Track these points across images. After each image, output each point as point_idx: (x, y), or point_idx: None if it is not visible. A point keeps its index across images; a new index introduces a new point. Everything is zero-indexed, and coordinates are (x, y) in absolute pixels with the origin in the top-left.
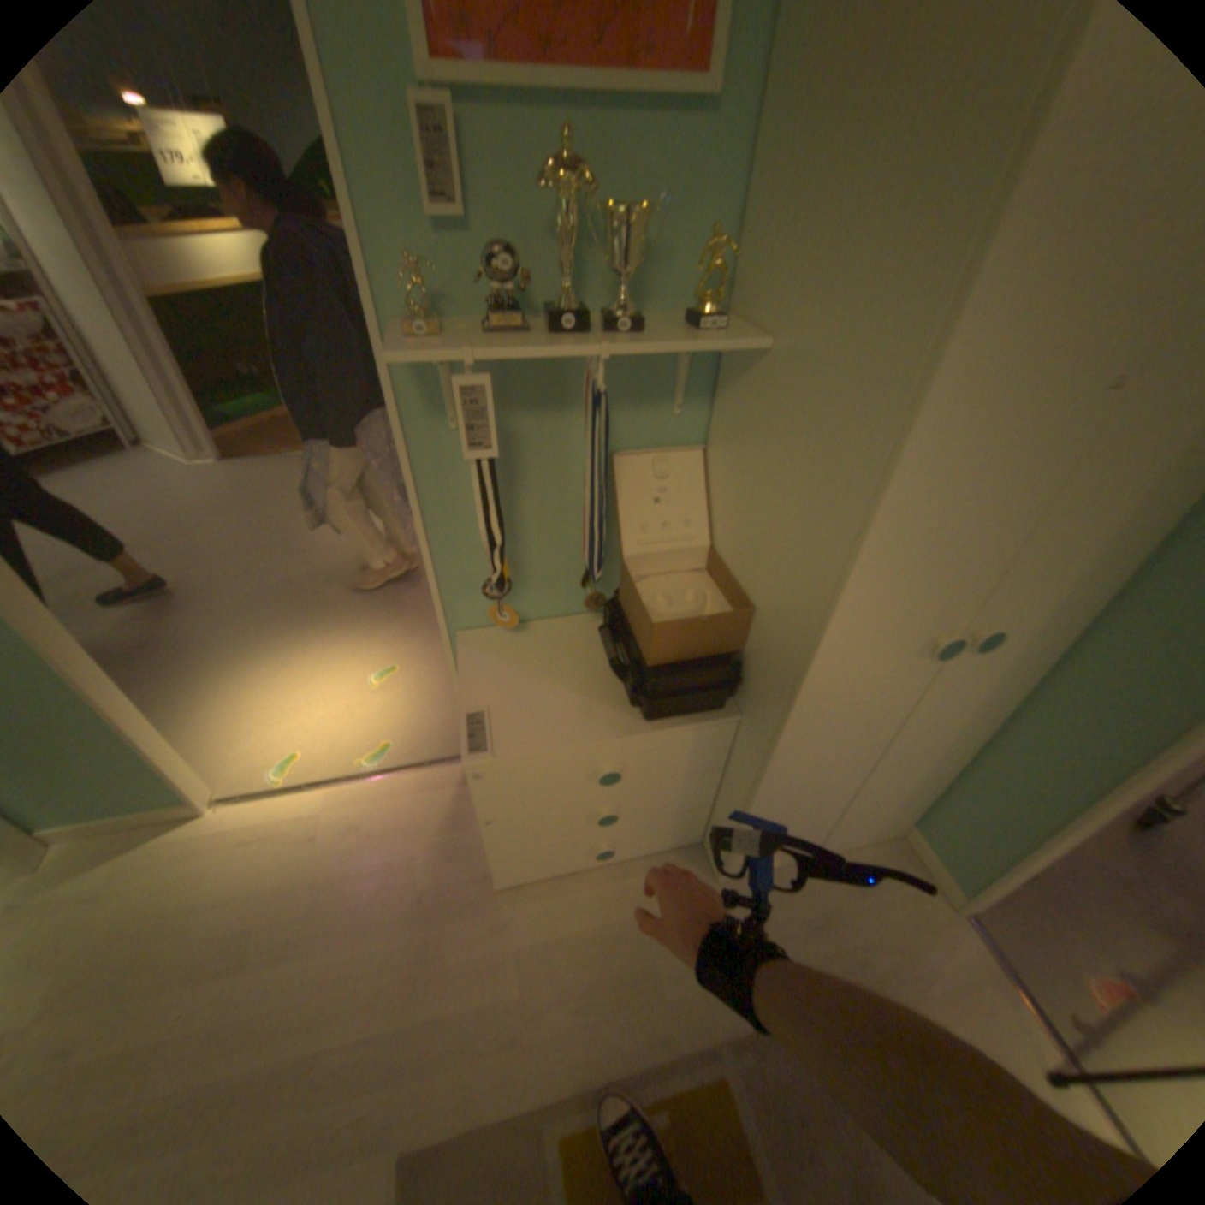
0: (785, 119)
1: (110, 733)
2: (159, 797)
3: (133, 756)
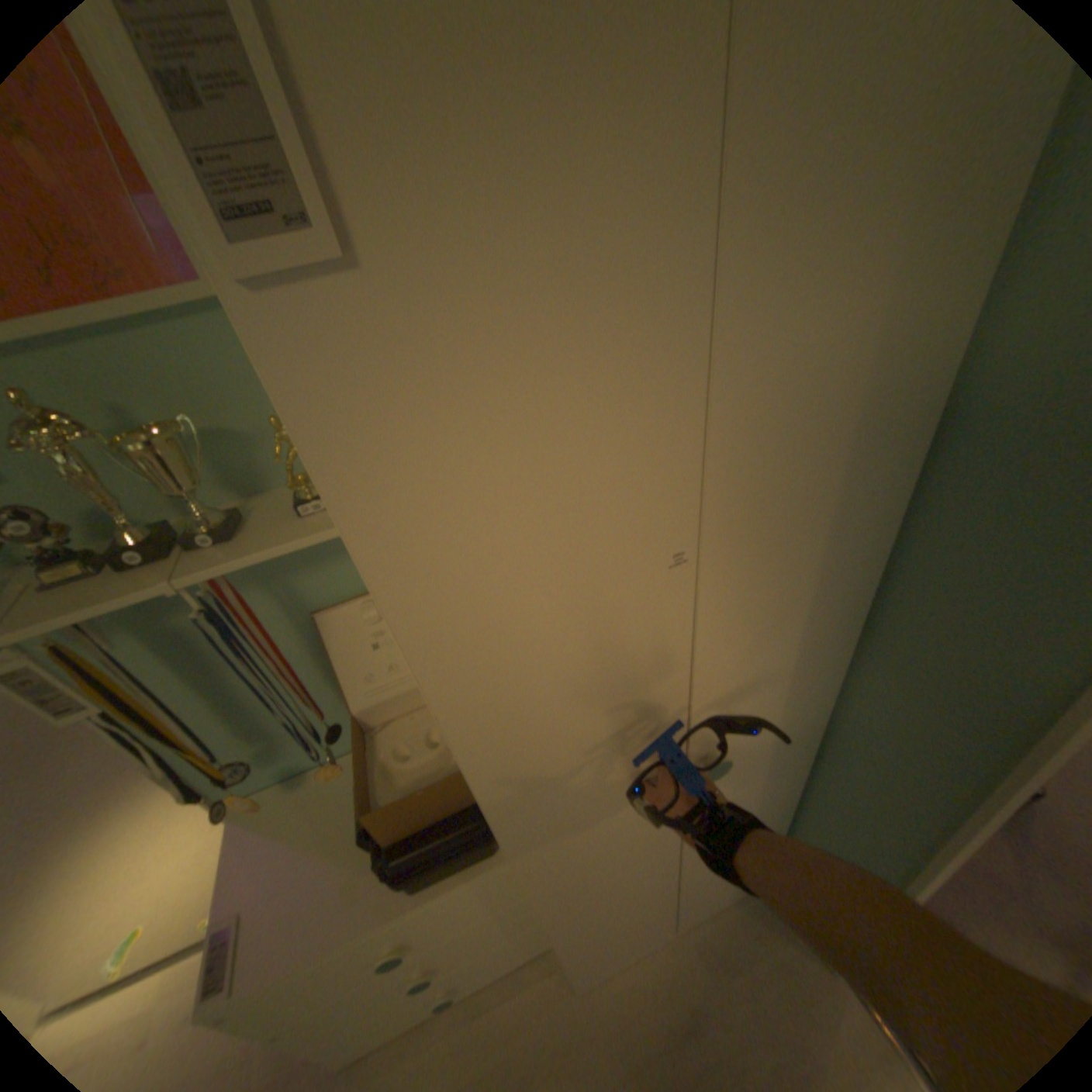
0: None
1: None
2: None
3: None
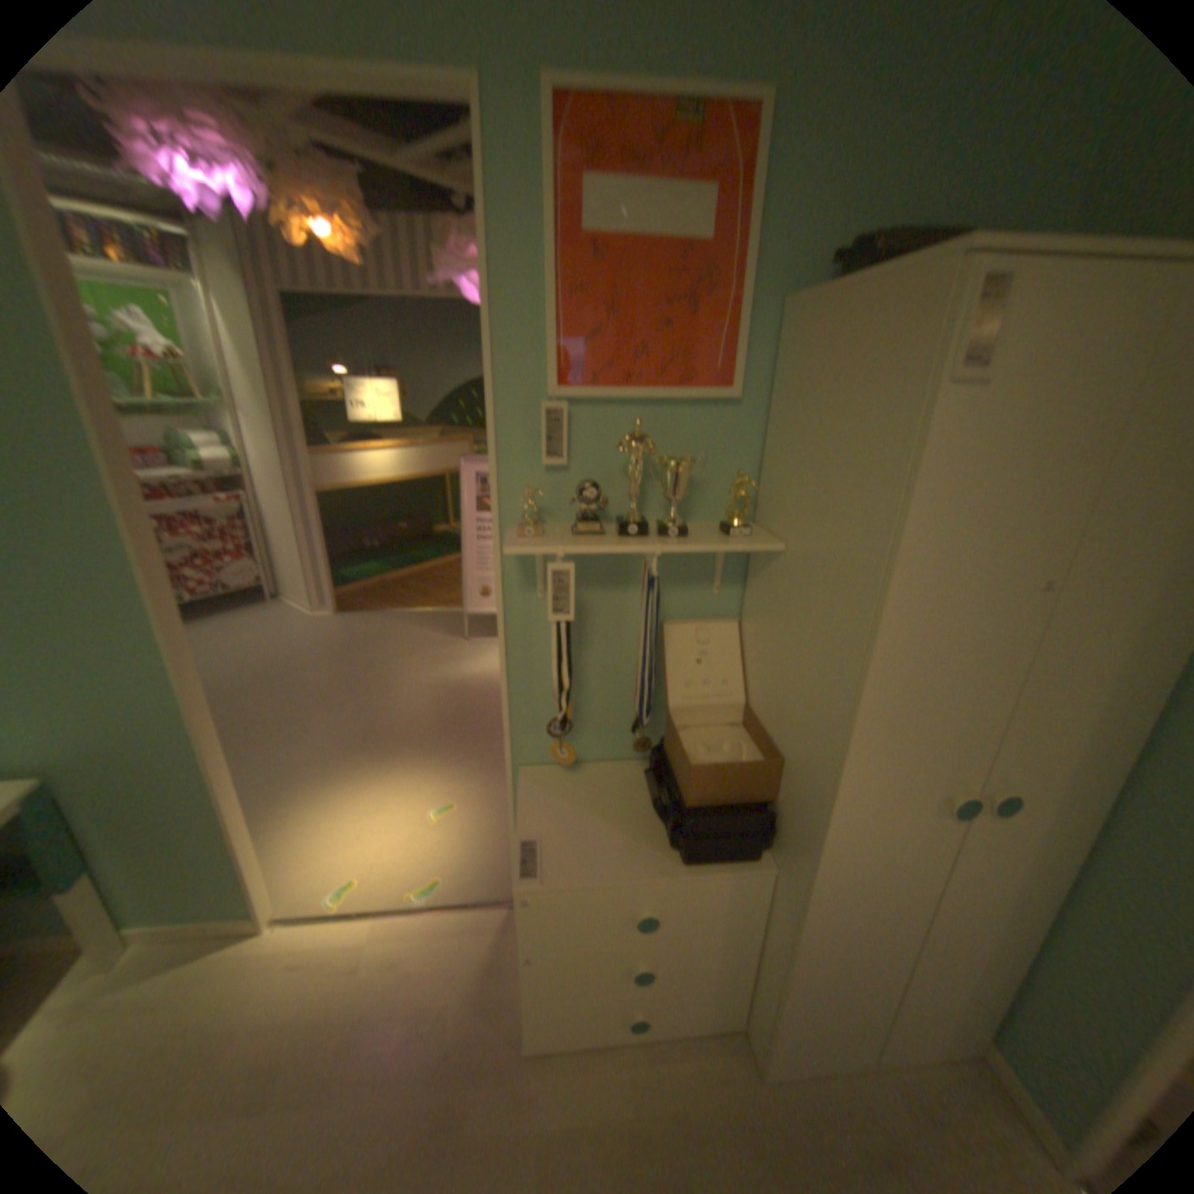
0: (786, 409)
1: (217, 832)
2: (231, 906)
3: (226, 858)
